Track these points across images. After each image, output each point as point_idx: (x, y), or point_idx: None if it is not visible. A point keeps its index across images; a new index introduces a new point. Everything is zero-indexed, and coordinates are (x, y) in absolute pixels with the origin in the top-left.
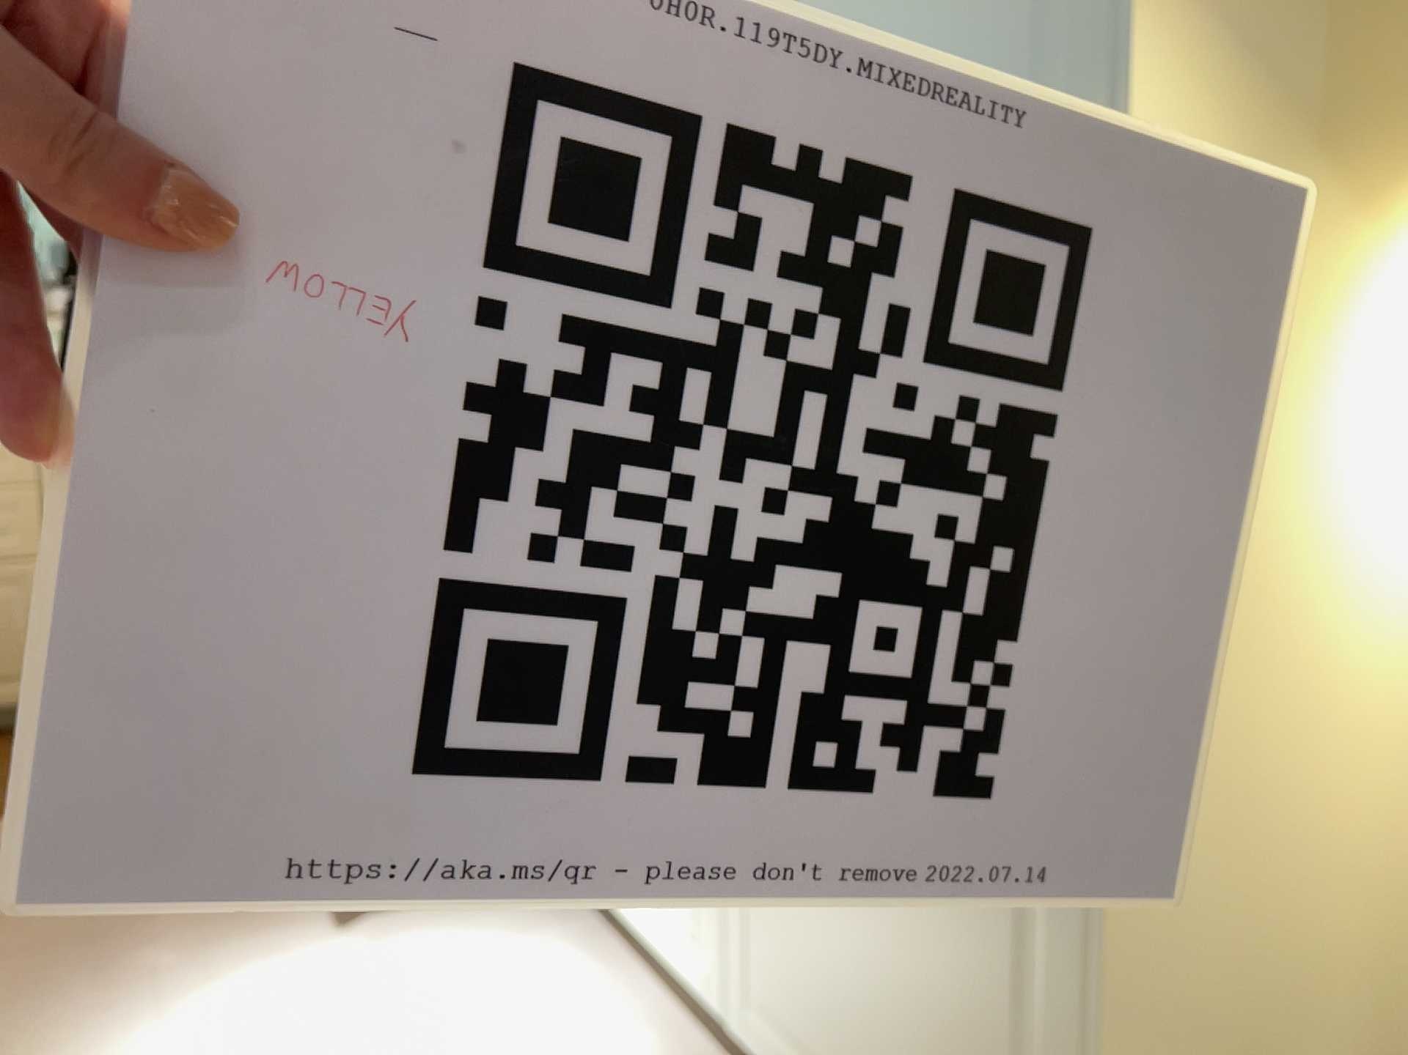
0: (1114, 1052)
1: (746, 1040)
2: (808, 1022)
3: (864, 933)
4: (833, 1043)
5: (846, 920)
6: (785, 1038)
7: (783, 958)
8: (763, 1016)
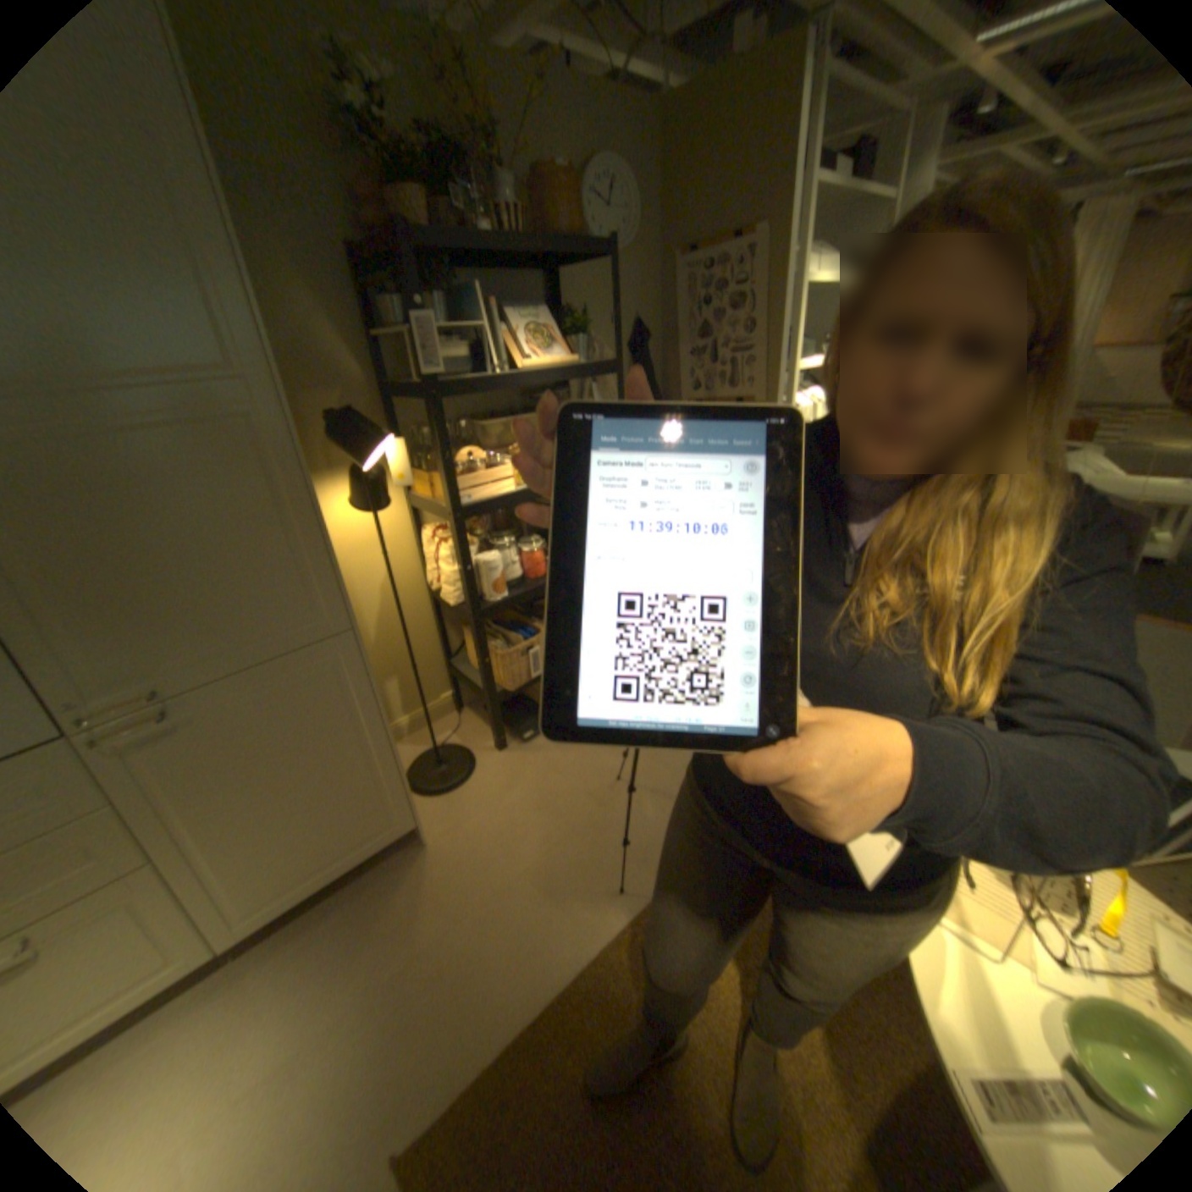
0: (388, 759)
1: (223, 944)
2: (265, 888)
3: (286, 830)
4: (283, 877)
5: (274, 837)
6: (251, 911)
7: (238, 889)
8: (231, 924)
